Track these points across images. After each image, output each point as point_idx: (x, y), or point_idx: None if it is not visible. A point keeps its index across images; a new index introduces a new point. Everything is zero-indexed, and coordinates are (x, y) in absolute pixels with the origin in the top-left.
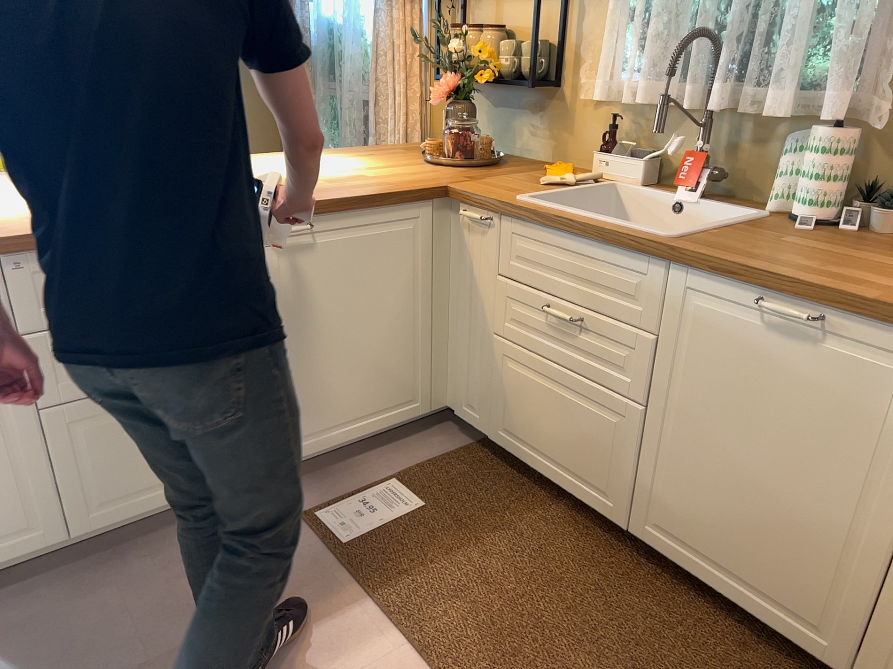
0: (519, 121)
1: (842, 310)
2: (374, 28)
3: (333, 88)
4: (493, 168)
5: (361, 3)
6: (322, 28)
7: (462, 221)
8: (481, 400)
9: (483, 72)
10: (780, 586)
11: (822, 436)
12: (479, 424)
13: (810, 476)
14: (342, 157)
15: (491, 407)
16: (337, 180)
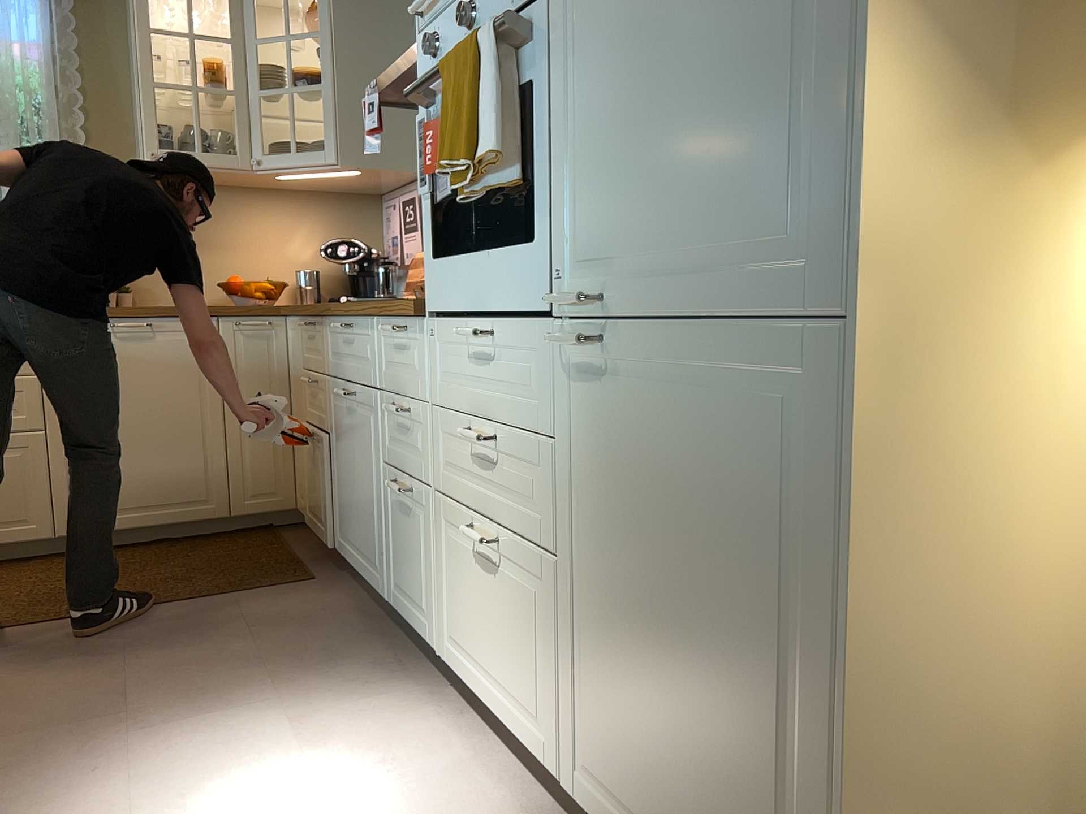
0: None
1: (159, 316)
2: None
3: None
4: None
5: None
6: None
7: None
8: None
9: None
10: (178, 491)
11: (170, 388)
12: None
13: (172, 414)
14: None
15: None
16: None
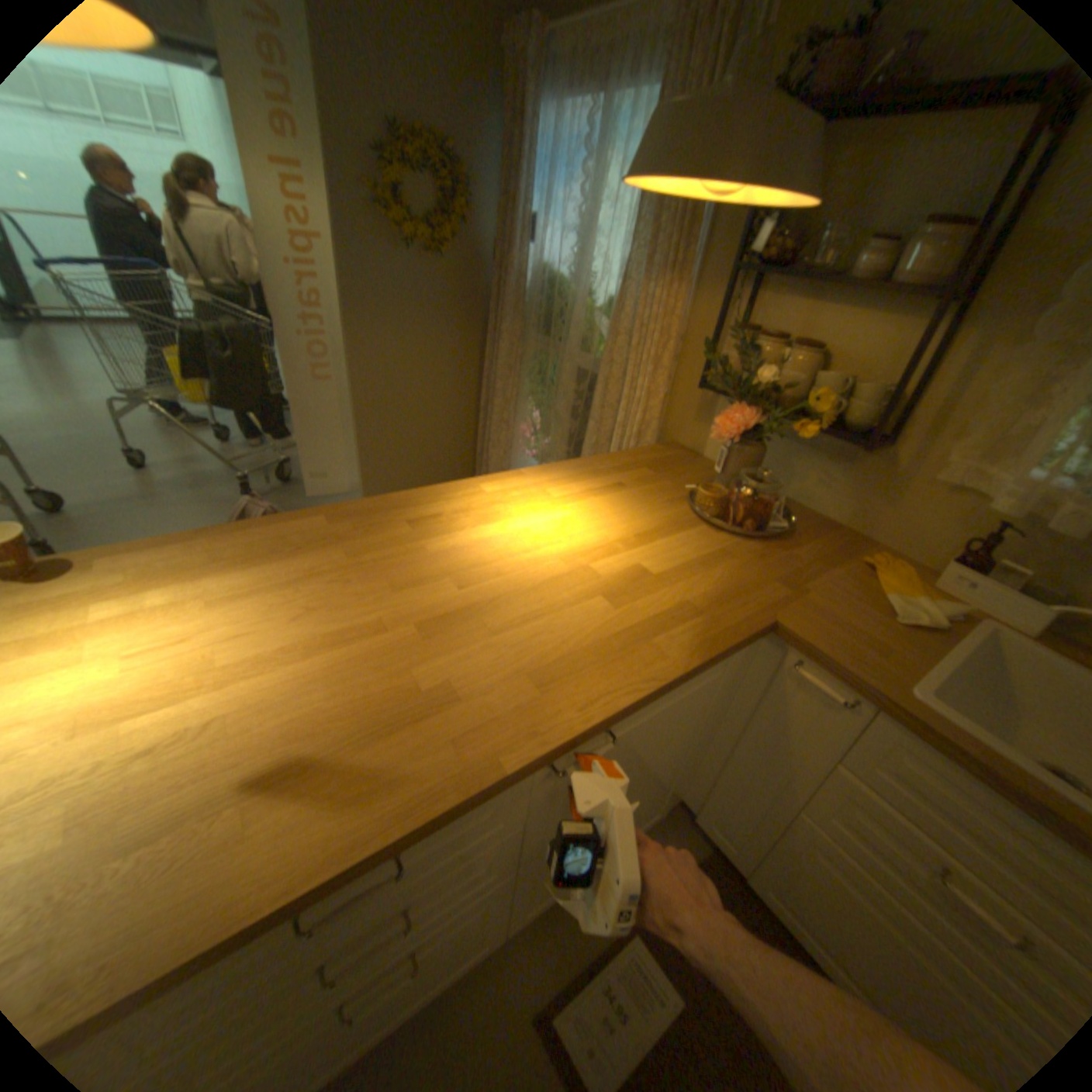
0: (807, 460)
1: None
2: (616, 295)
3: (542, 342)
4: (791, 542)
5: (599, 257)
6: (541, 276)
7: (789, 669)
8: (749, 845)
9: (808, 418)
10: None
11: None
12: (737, 861)
13: None
14: (590, 493)
15: (767, 867)
16: (620, 595)
